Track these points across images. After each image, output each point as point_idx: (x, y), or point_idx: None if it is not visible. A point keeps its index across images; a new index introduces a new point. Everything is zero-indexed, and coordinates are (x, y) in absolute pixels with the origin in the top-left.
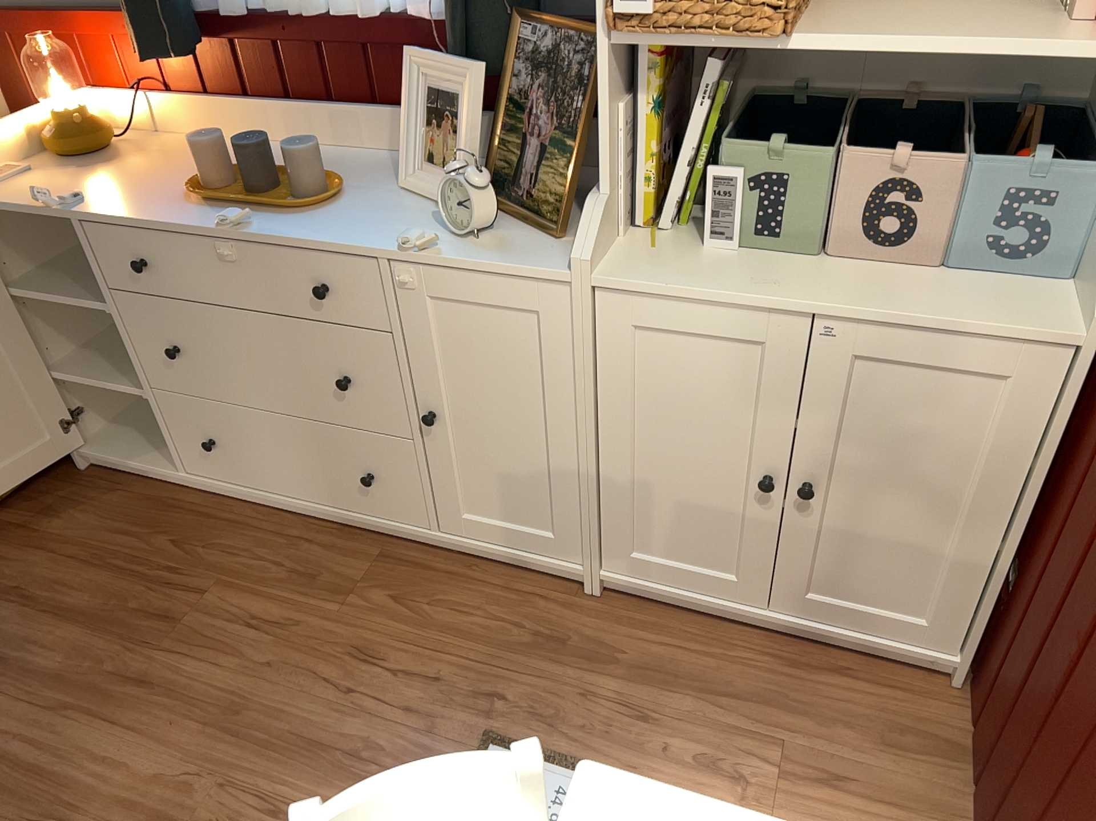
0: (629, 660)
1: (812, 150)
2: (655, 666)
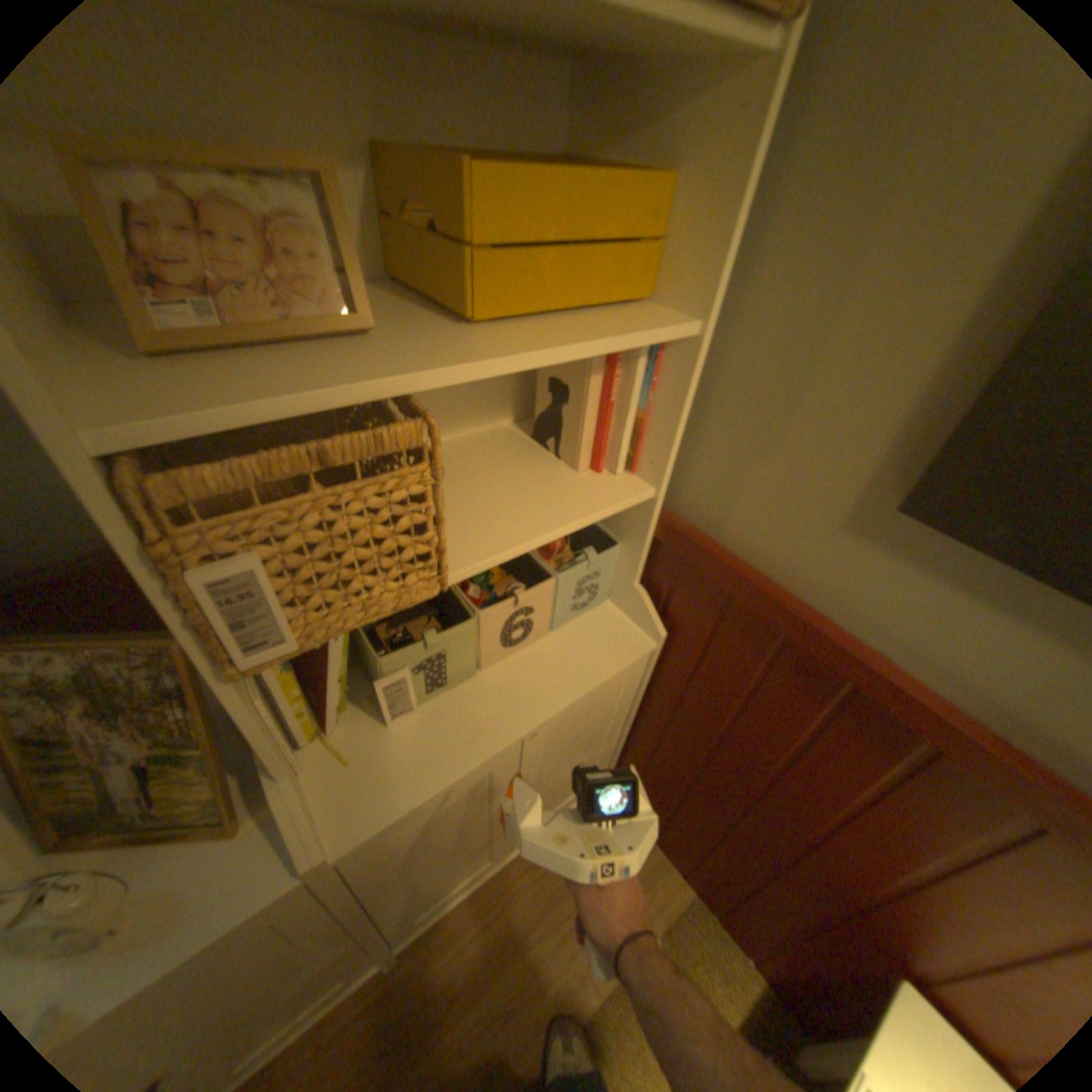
0: (463, 990)
1: (456, 618)
2: (481, 972)
